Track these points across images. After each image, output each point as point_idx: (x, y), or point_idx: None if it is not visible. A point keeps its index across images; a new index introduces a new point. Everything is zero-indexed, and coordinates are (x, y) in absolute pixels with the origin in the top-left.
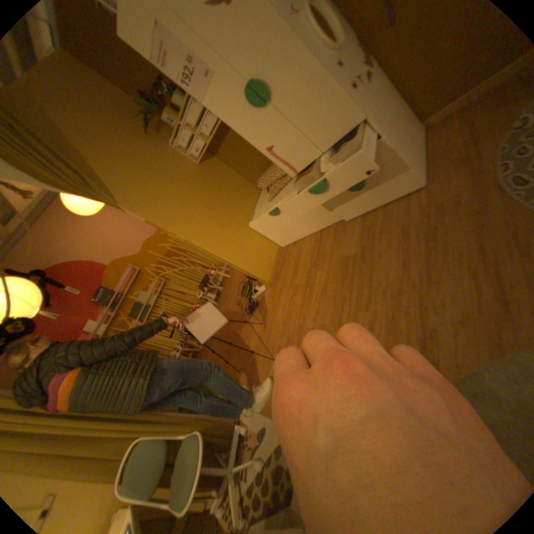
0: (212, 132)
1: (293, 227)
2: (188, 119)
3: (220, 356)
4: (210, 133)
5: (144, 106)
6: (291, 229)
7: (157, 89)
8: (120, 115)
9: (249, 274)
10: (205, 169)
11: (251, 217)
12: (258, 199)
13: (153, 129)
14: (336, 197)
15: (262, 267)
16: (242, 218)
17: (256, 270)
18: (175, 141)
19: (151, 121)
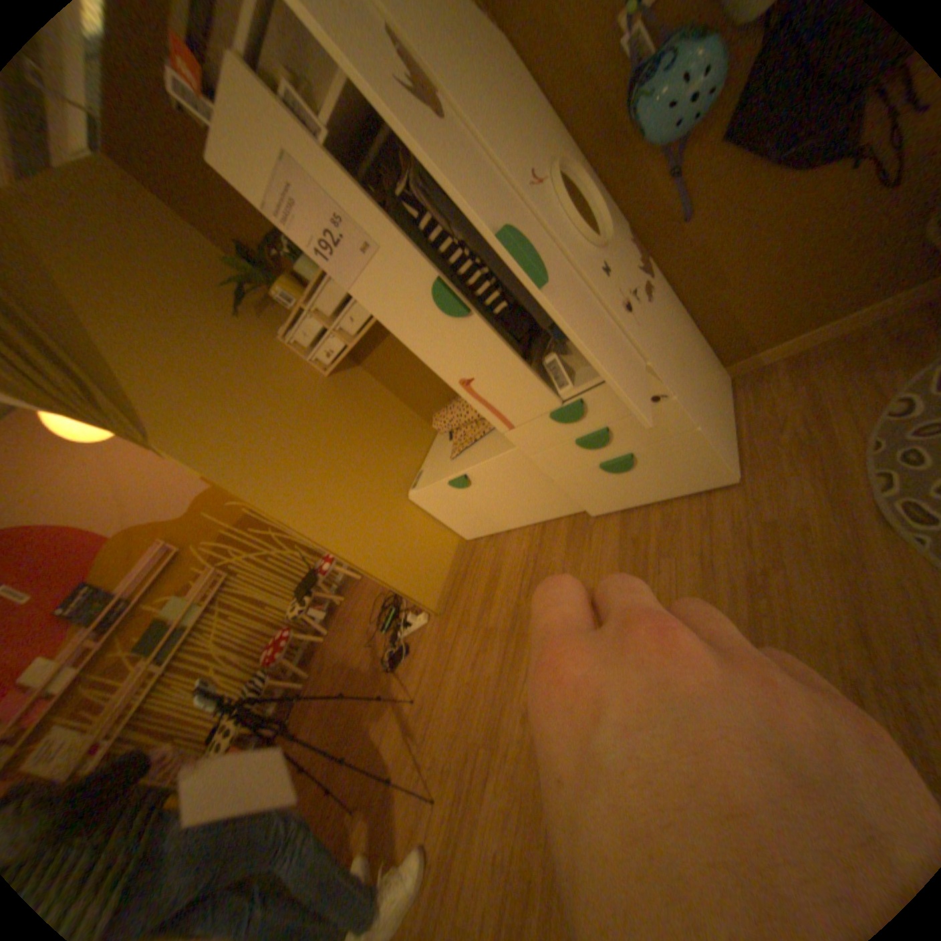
0: (361, 328)
1: (491, 511)
2: (319, 304)
3: (317, 759)
4: (356, 332)
5: (240, 270)
6: (486, 512)
7: (270, 245)
8: (192, 277)
9: (397, 591)
10: (338, 386)
11: (413, 481)
12: (430, 446)
13: (250, 308)
14: (576, 471)
15: (424, 578)
16: (396, 482)
17: (412, 585)
18: (289, 334)
19: (251, 294)
